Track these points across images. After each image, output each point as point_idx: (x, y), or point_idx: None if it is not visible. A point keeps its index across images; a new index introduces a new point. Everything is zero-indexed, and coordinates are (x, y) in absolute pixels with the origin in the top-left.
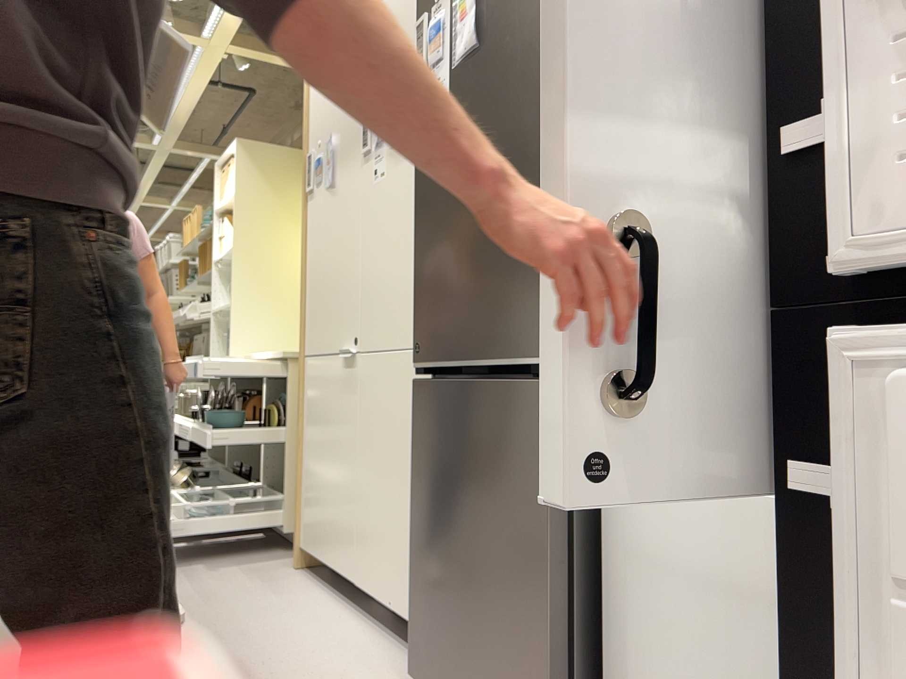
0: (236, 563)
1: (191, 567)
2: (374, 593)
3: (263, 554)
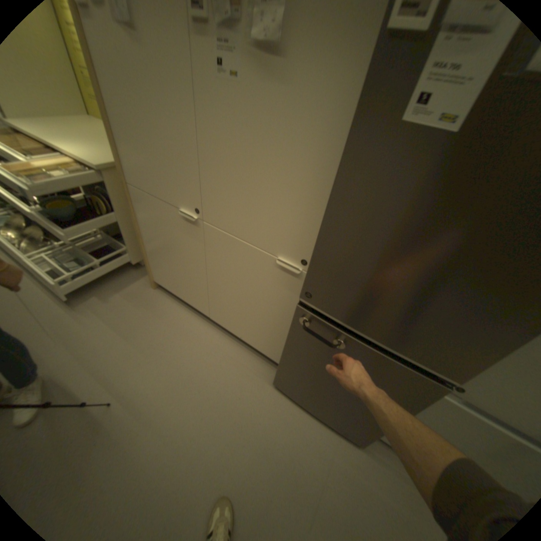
0: (115, 289)
1: (90, 301)
2: (227, 327)
3: (126, 277)
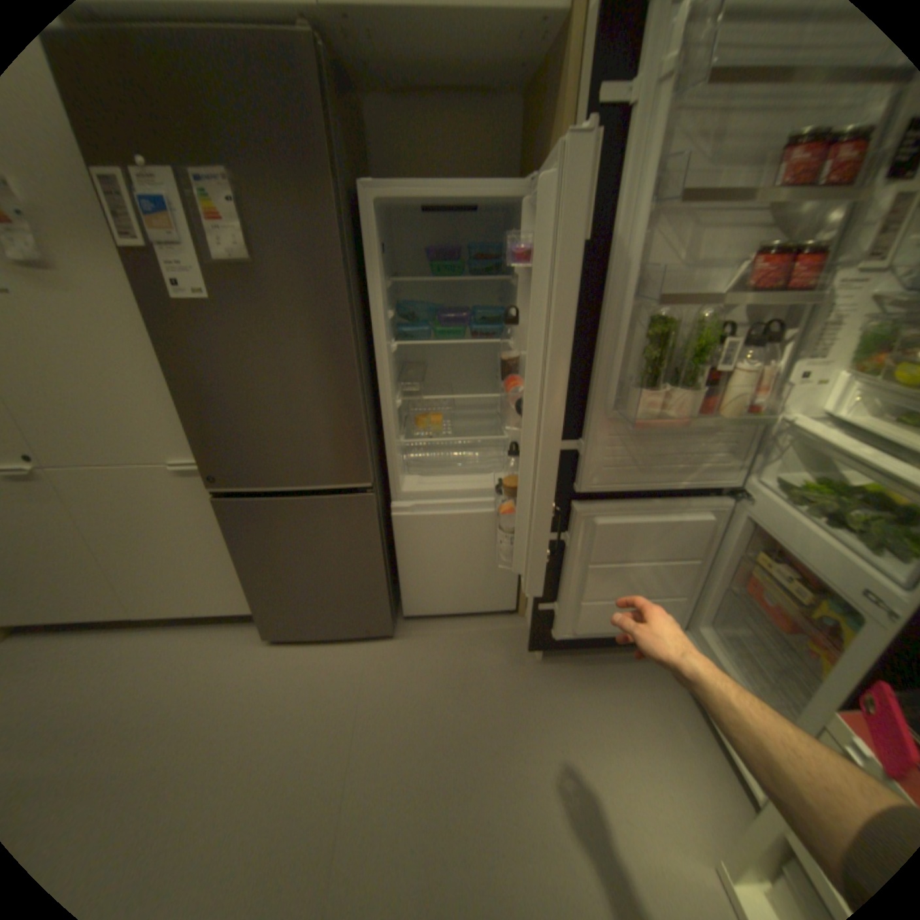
0: None
1: None
2: (163, 615)
3: None
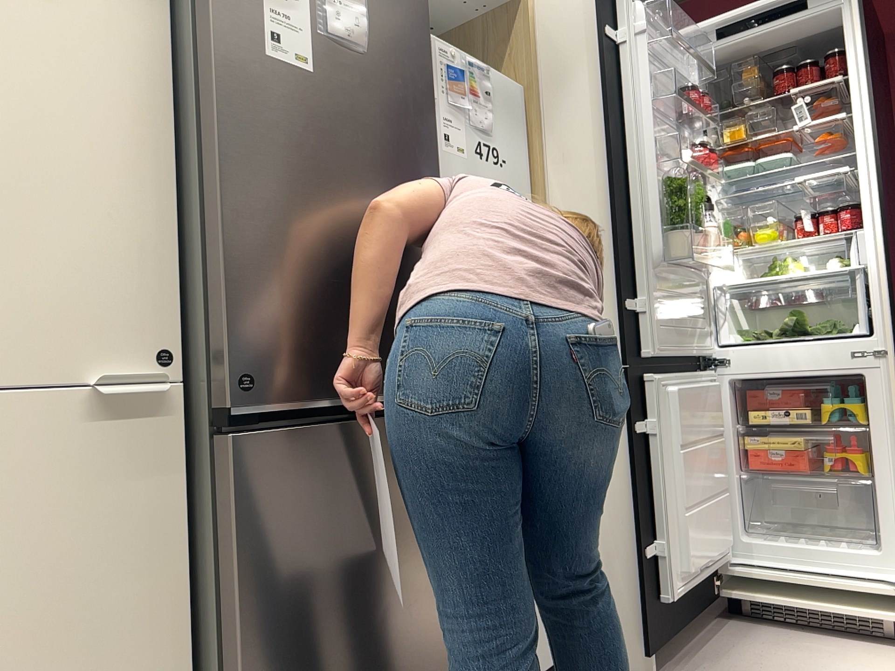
0: None
1: None
2: None
3: None
